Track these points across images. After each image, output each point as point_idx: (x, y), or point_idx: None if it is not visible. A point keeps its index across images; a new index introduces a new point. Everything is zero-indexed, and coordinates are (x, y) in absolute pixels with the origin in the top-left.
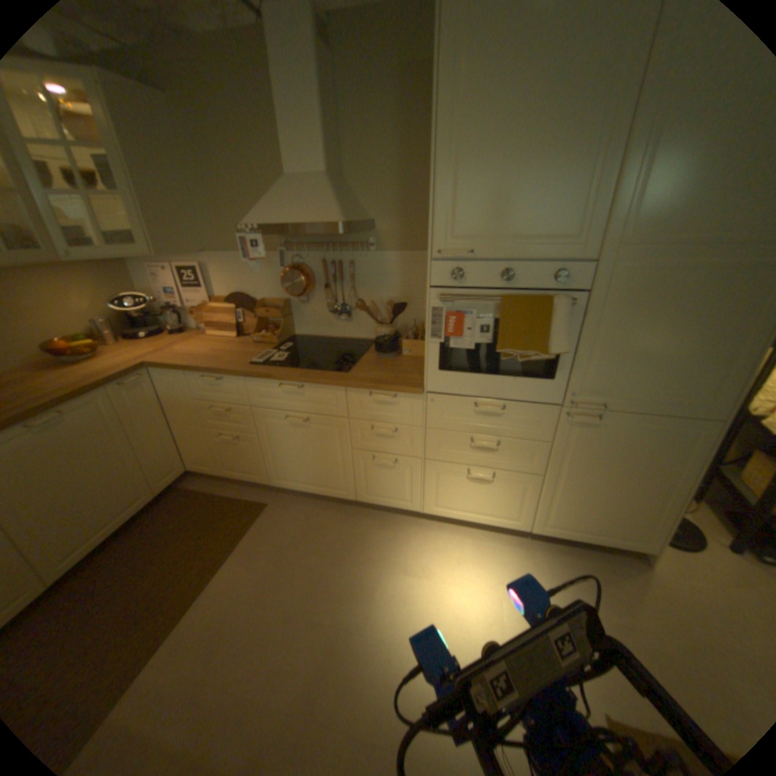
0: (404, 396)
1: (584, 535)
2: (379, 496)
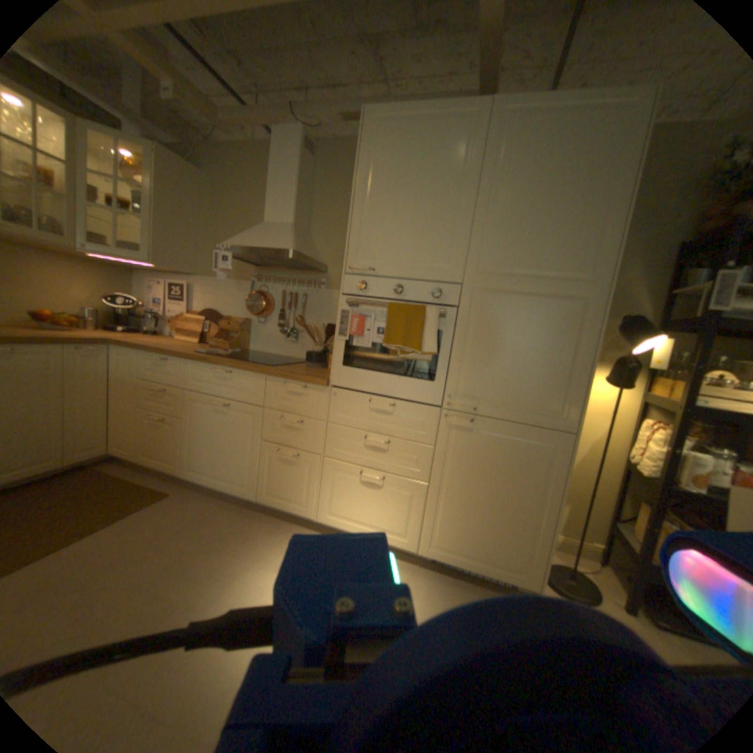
0: (312, 388)
1: (467, 561)
2: (277, 497)
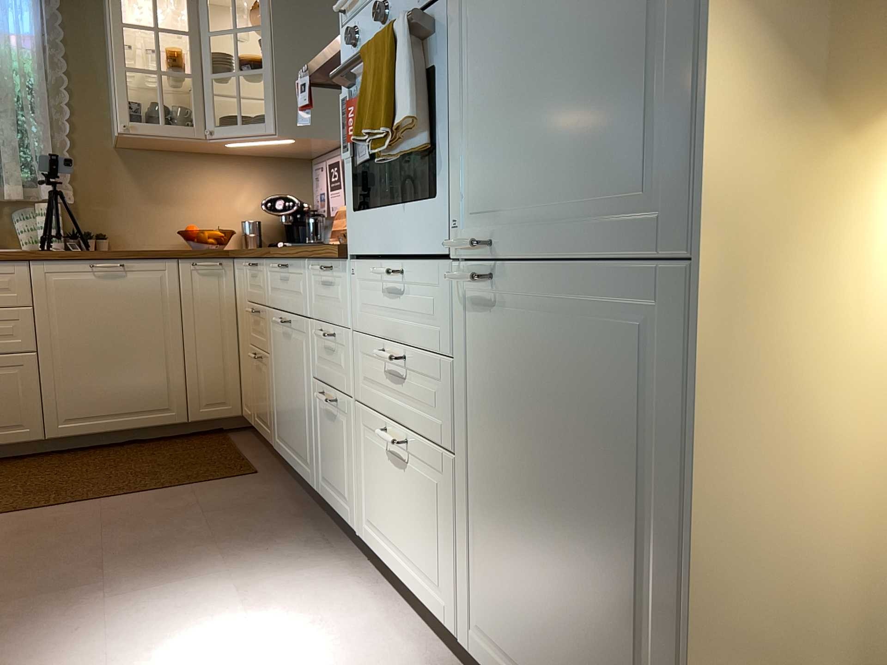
0: (337, 268)
1: None
2: (330, 486)
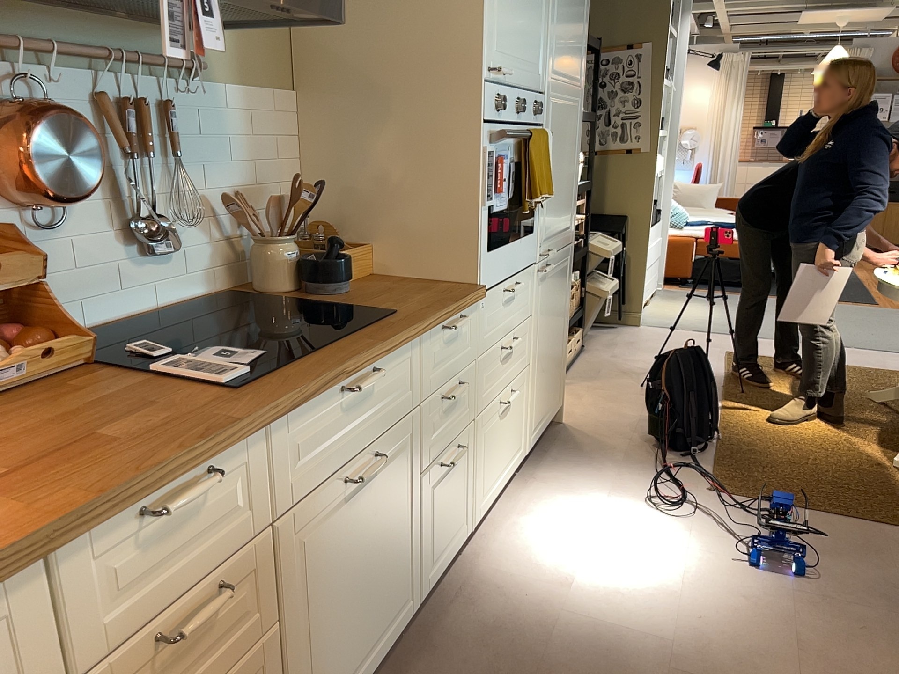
0: (467, 312)
1: (542, 420)
2: (441, 549)
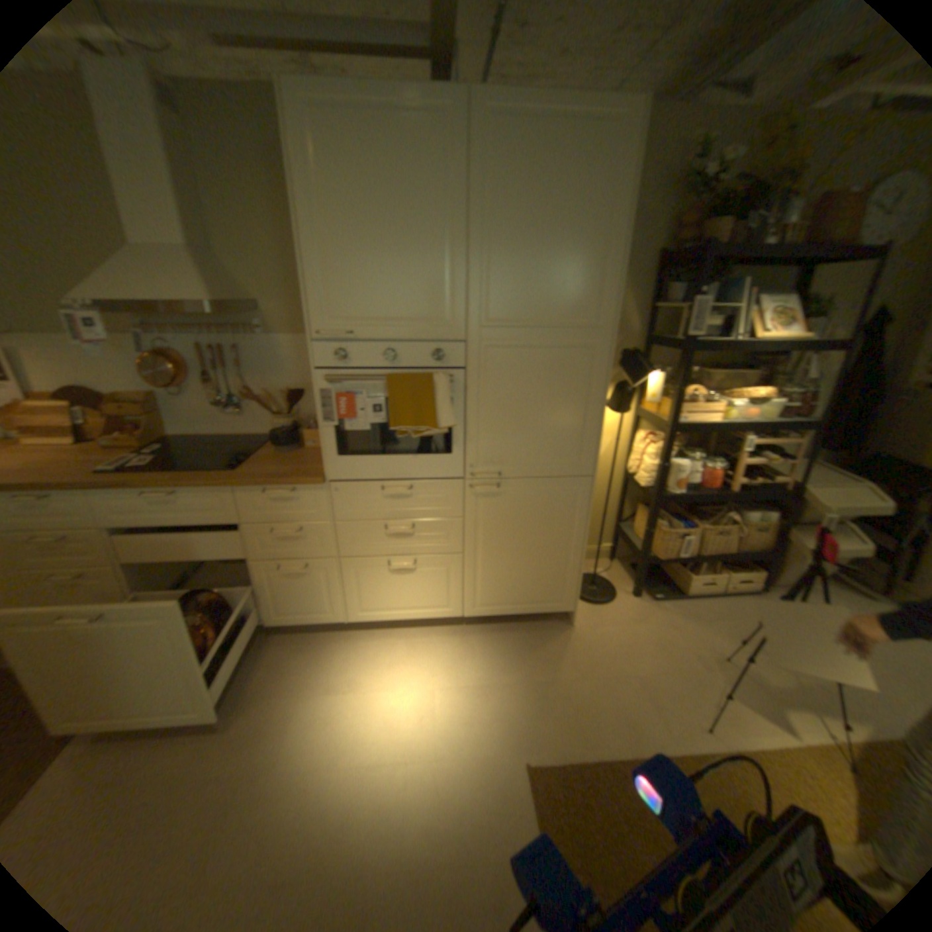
0: (306, 488)
1: (511, 607)
2: (294, 613)
